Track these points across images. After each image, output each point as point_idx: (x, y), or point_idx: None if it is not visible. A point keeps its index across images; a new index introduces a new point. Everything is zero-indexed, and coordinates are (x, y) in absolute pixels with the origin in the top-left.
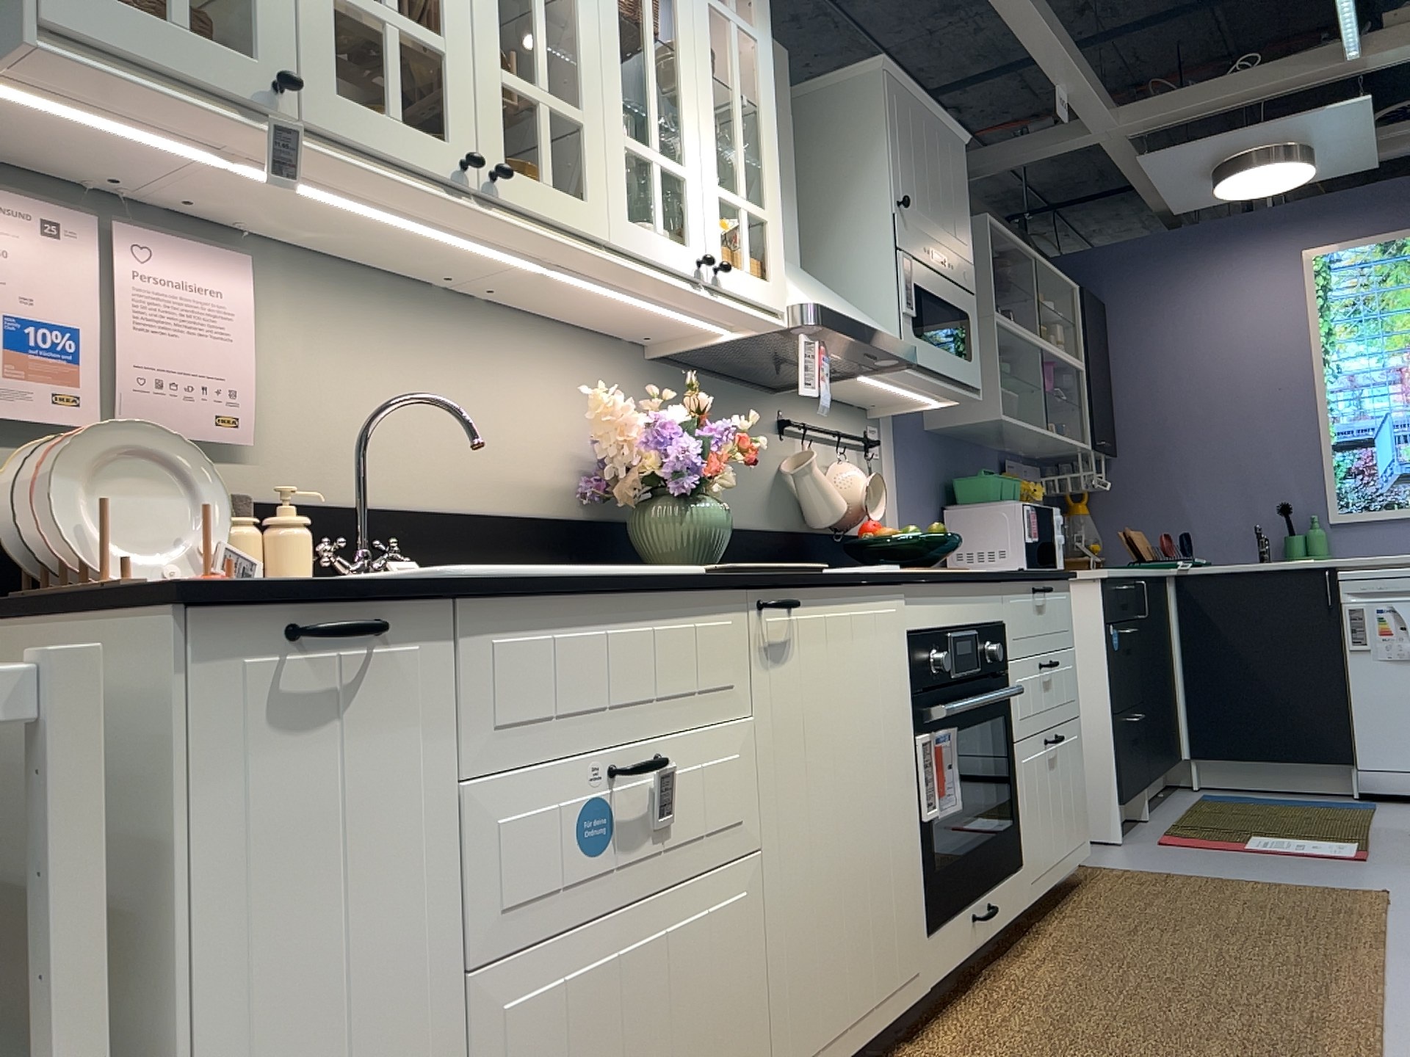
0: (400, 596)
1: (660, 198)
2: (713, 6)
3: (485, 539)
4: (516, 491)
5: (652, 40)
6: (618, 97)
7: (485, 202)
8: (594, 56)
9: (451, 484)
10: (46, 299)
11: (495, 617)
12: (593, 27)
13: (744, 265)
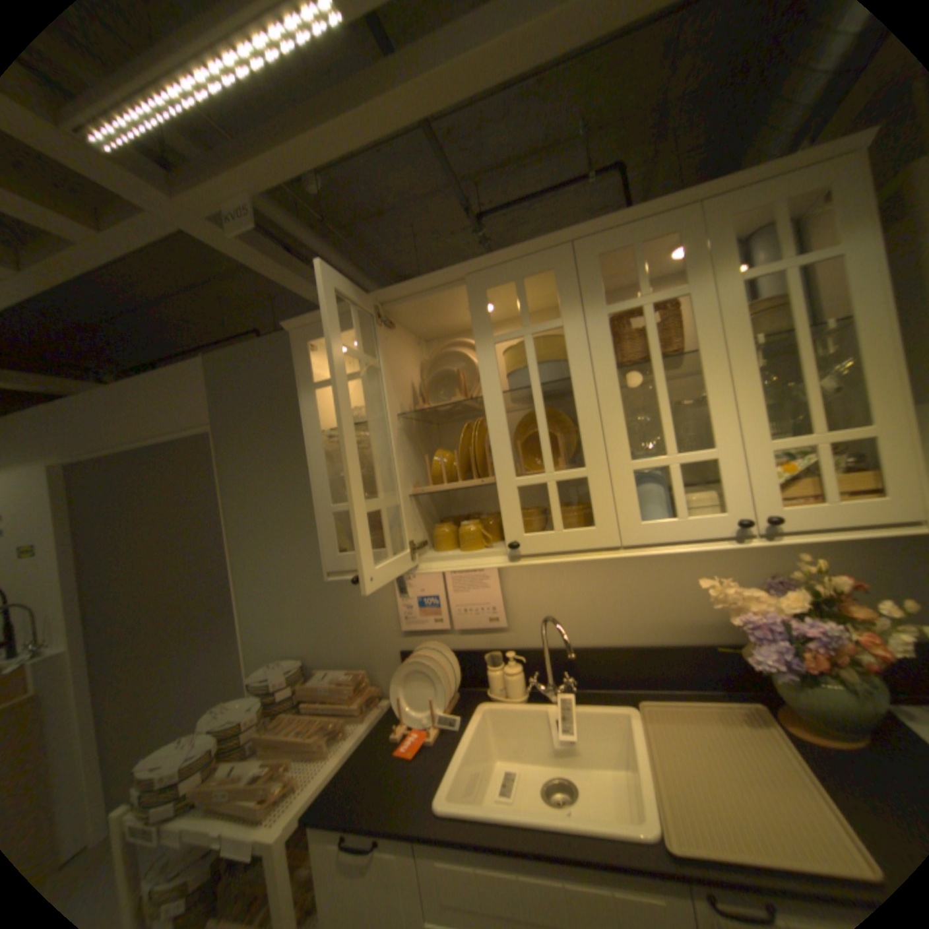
0: (381, 840)
1: (681, 490)
2: (750, 277)
3: (654, 662)
4: (681, 630)
5: (660, 368)
6: (623, 437)
7: (520, 556)
8: (594, 422)
9: (626, 632)
10: (427, 588)
11: (439, 855)
12: (591, 403)
13: (839, 490)
